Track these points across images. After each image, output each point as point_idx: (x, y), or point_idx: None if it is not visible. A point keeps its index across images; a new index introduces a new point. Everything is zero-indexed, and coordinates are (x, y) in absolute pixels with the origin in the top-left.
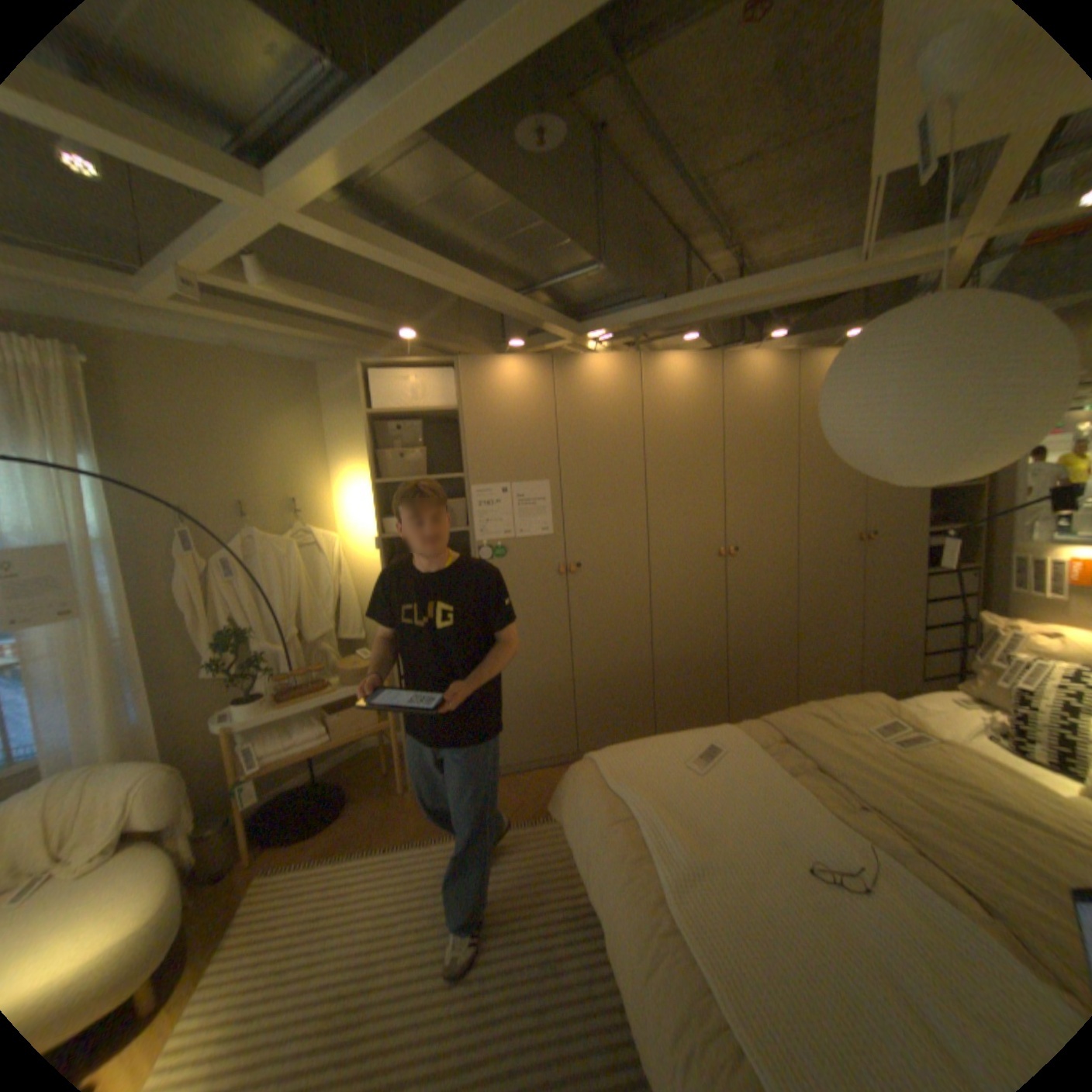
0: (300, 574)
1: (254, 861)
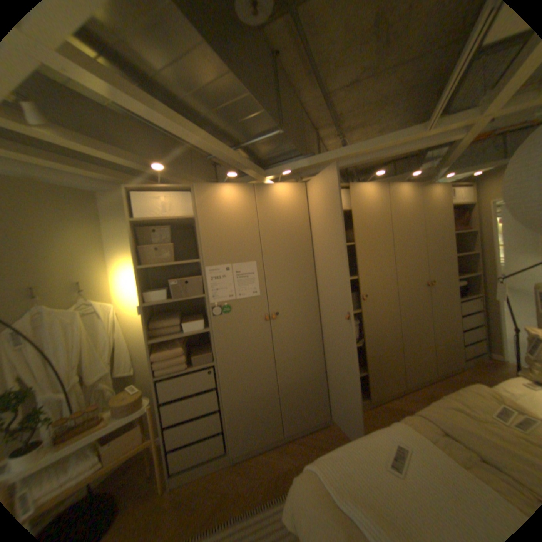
0: (83, 335)
1: None
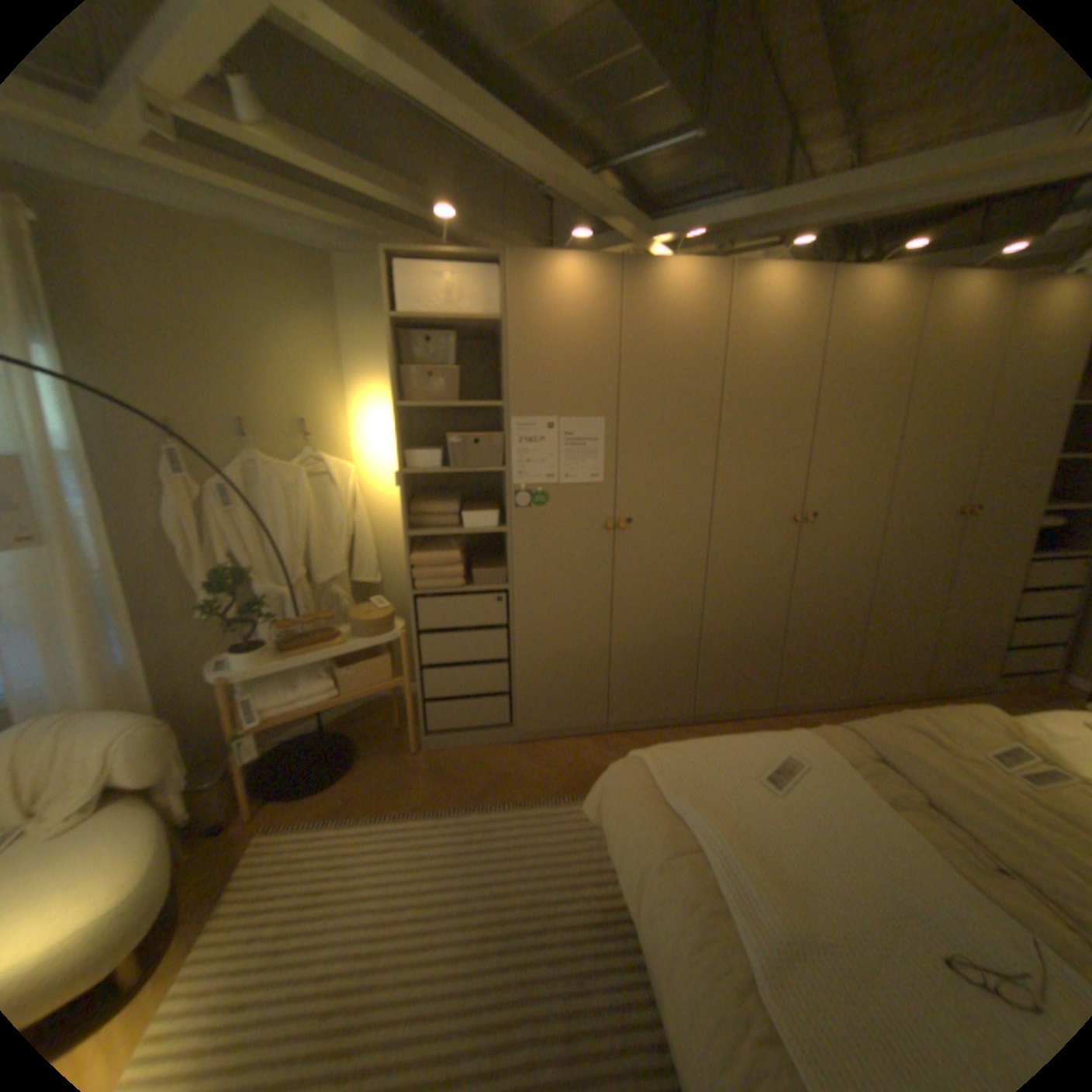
0: (311, 507)
1: (258, 814)
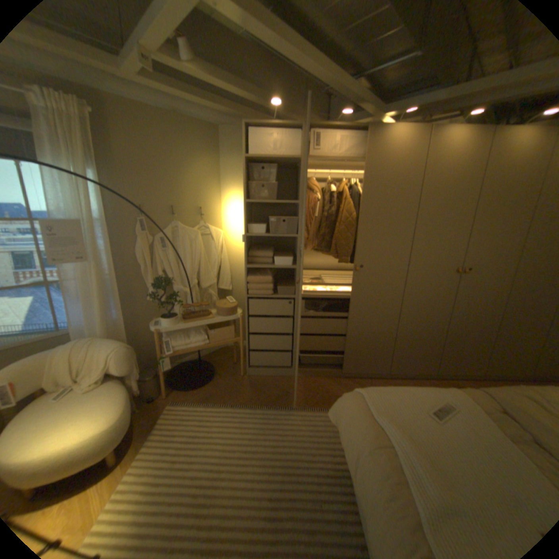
0: (201, 250)
1: (168, 396)
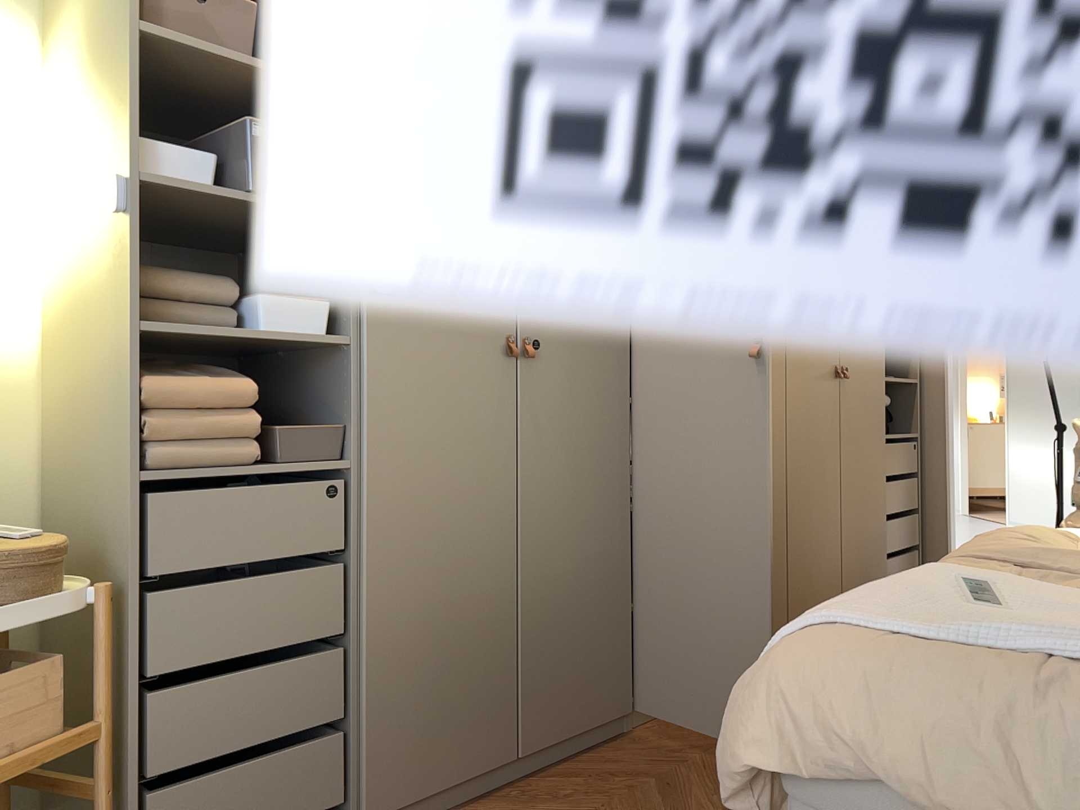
0: None
1: None
